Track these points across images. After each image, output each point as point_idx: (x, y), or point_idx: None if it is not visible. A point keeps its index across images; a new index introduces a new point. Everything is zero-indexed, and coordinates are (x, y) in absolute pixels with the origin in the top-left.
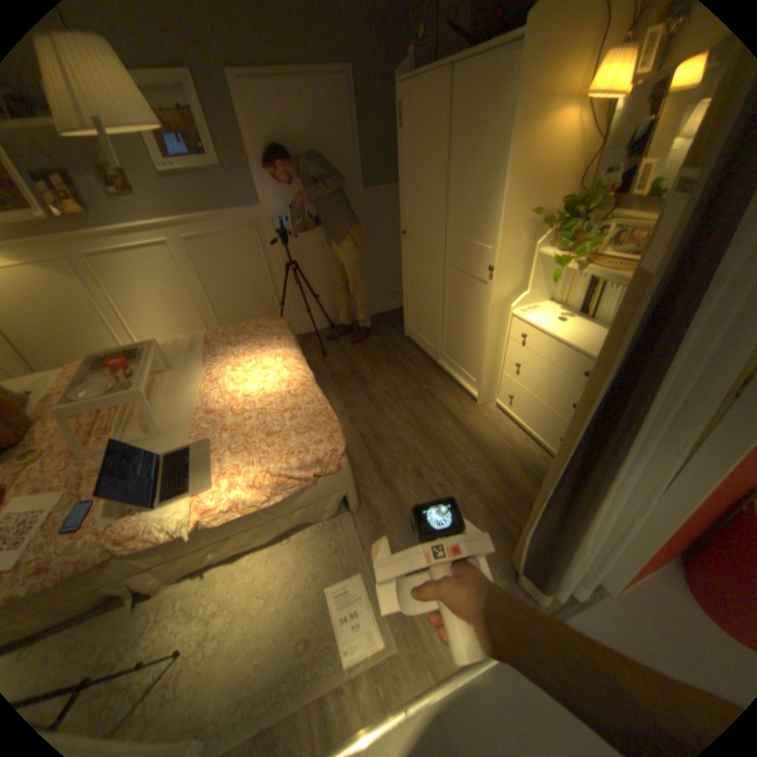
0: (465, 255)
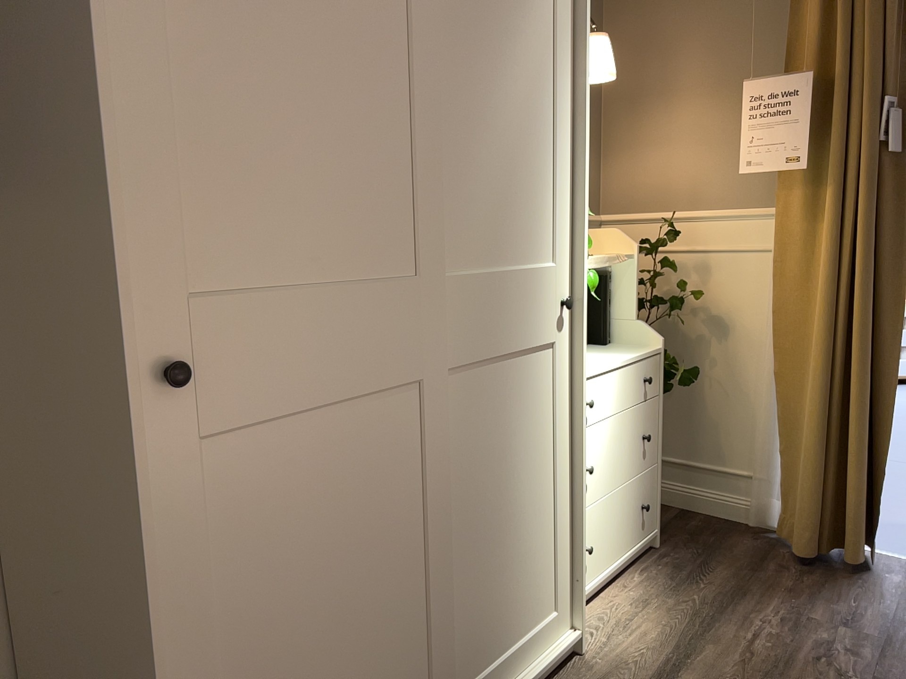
0: (500, 312)
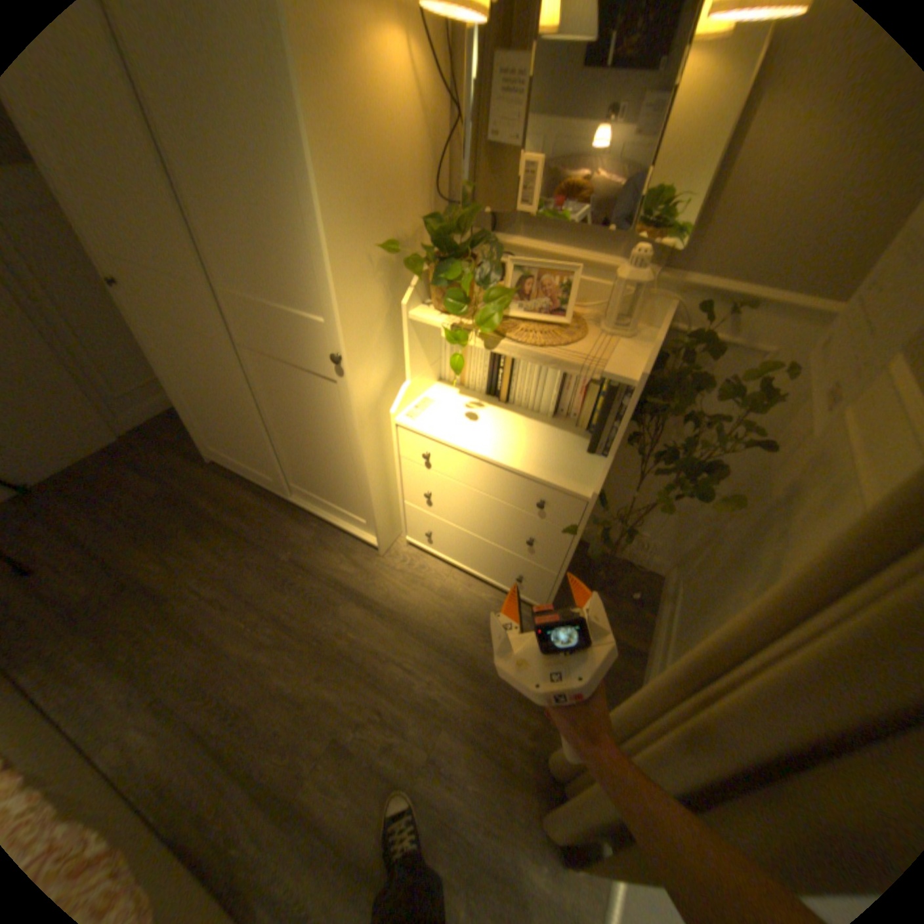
0: (272, 331)
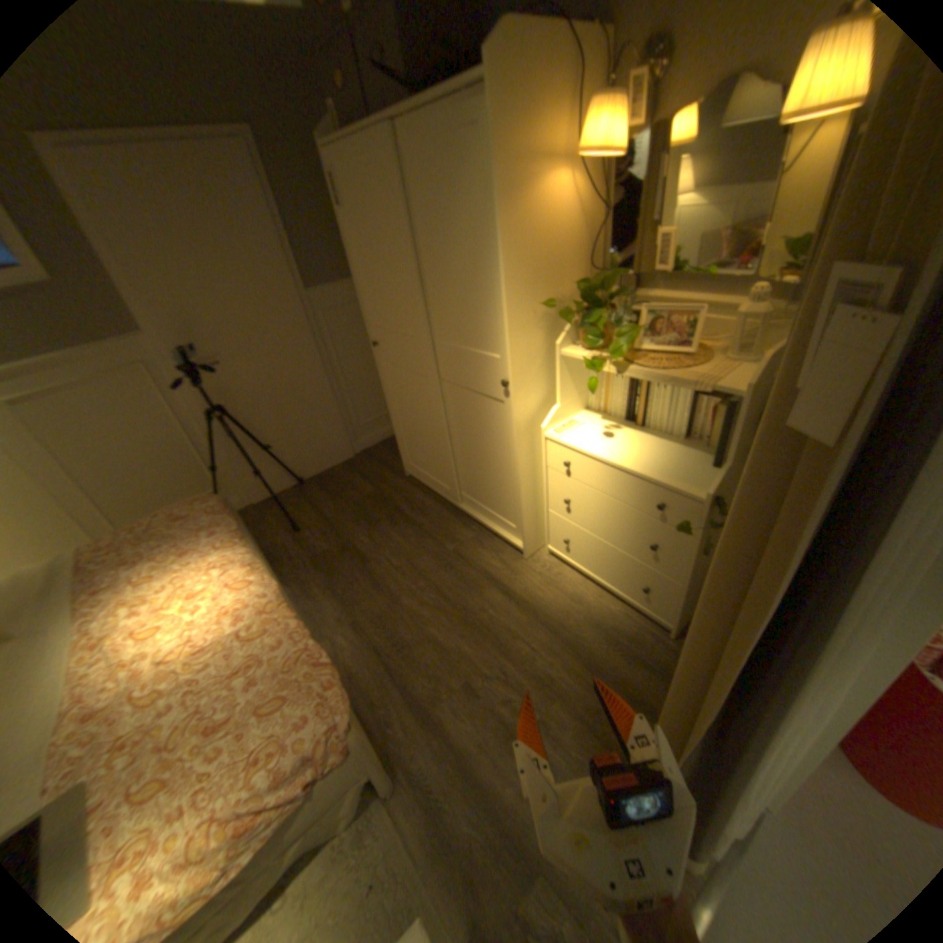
0: (466, 368)
